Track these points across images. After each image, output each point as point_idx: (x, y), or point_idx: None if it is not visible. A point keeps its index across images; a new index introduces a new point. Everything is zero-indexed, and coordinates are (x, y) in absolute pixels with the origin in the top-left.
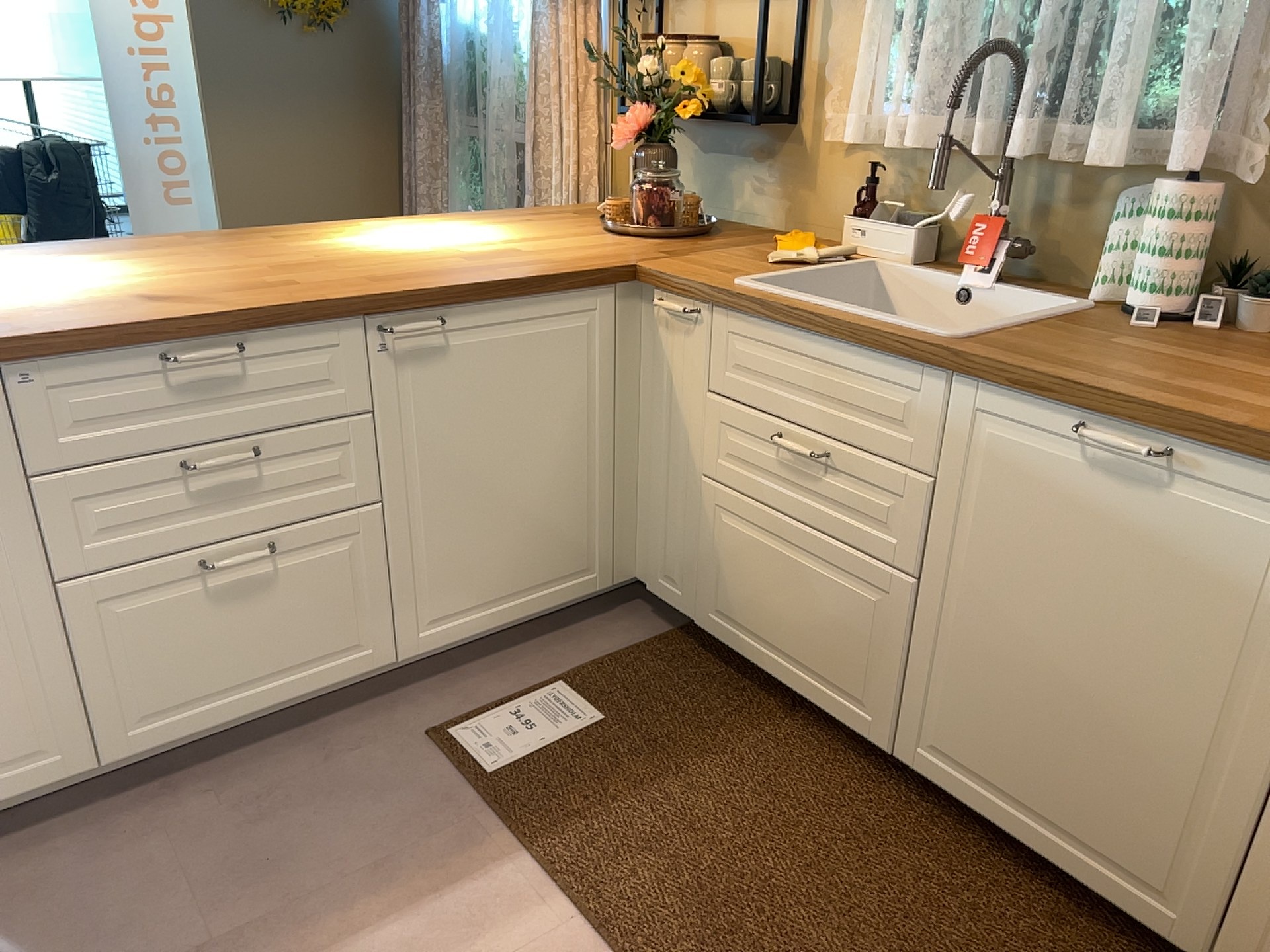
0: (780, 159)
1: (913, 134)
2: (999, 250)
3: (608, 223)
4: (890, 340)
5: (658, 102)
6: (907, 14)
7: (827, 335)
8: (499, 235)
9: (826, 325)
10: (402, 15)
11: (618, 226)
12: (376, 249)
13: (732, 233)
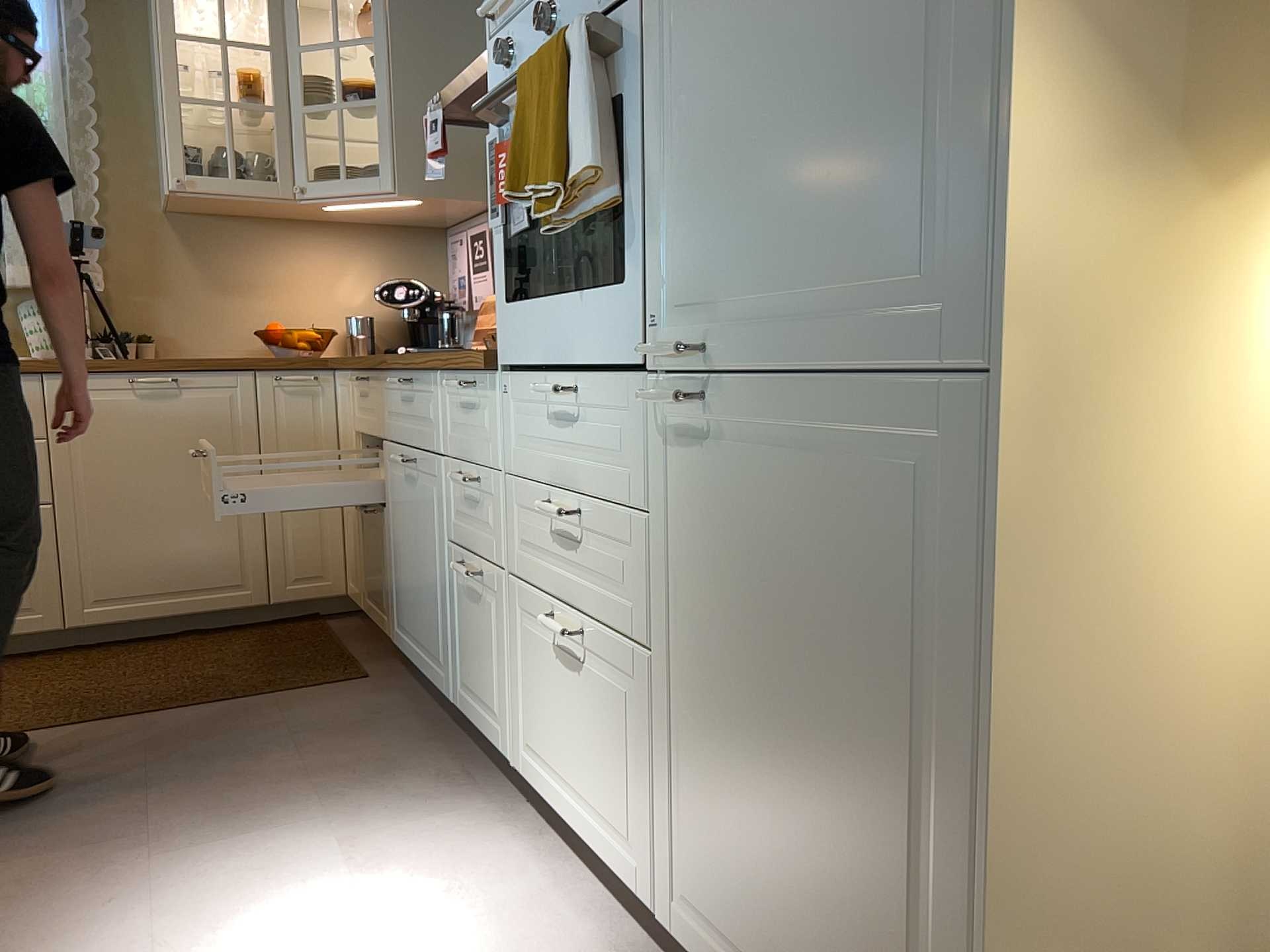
0: None
1: None
2: None
3: None
4: None
5: None
6: None
7: None
8: None
9: None
10: None
11: None
12: None
13: None
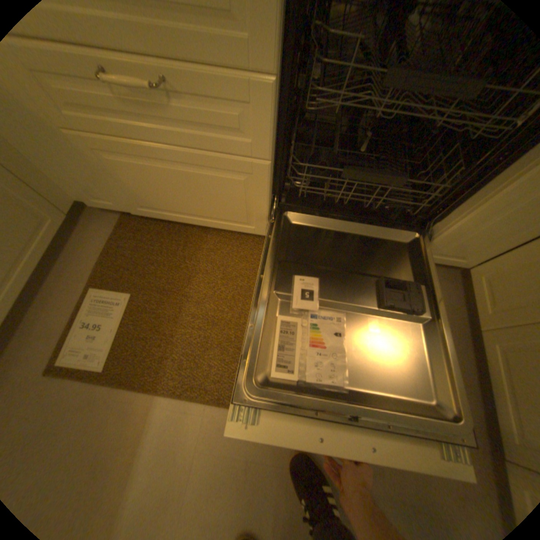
0: None
1: None
2: None
3: None
4: None
5: None
6: None
7: None
8: None
9: None
10: None
11: None
12: None
13: None
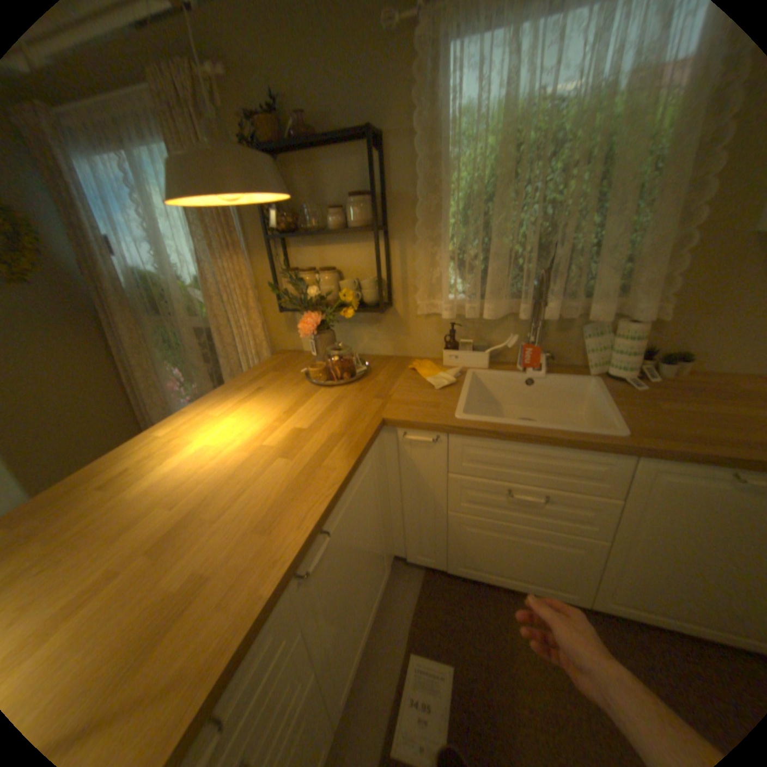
0: (385, 322)
1: (491, 311)
2: (543, 358)
3: (317, 380)
4: (600, 445)
5: (324, 309)
6: (471, 252)
7: (550, 445)
8: (265, 413)
9: (550, 440)
10: (76, 262)
11: (326, 382)
12: (205, 470)
13: (375, 364)
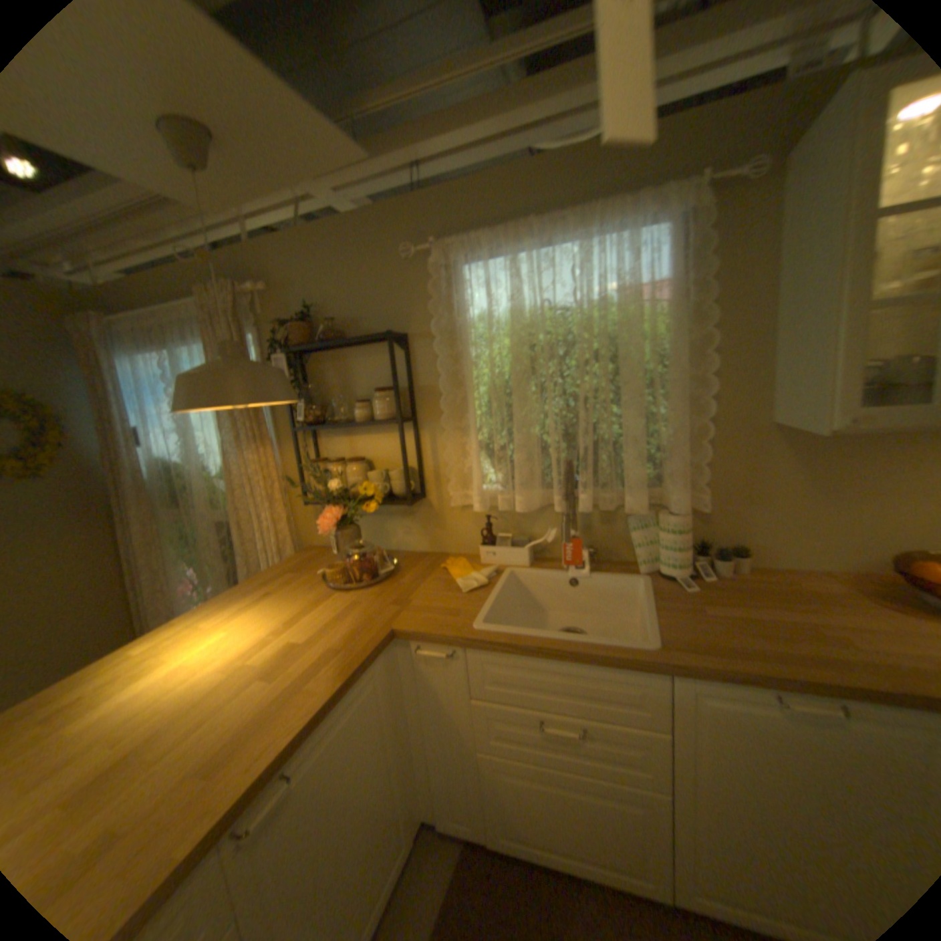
0: (420, 514)
1: (522, 503)
2: (586, 554)
3: (333, 583)
4: (625, 662)
5: (346, 502)
6: (497, 442)
7: (573, 662)
8: (262, 624)
9: (571, 656)
10: (100, 452)
11: (342, 585)
12: (168, 696)
13: (406, 562)
